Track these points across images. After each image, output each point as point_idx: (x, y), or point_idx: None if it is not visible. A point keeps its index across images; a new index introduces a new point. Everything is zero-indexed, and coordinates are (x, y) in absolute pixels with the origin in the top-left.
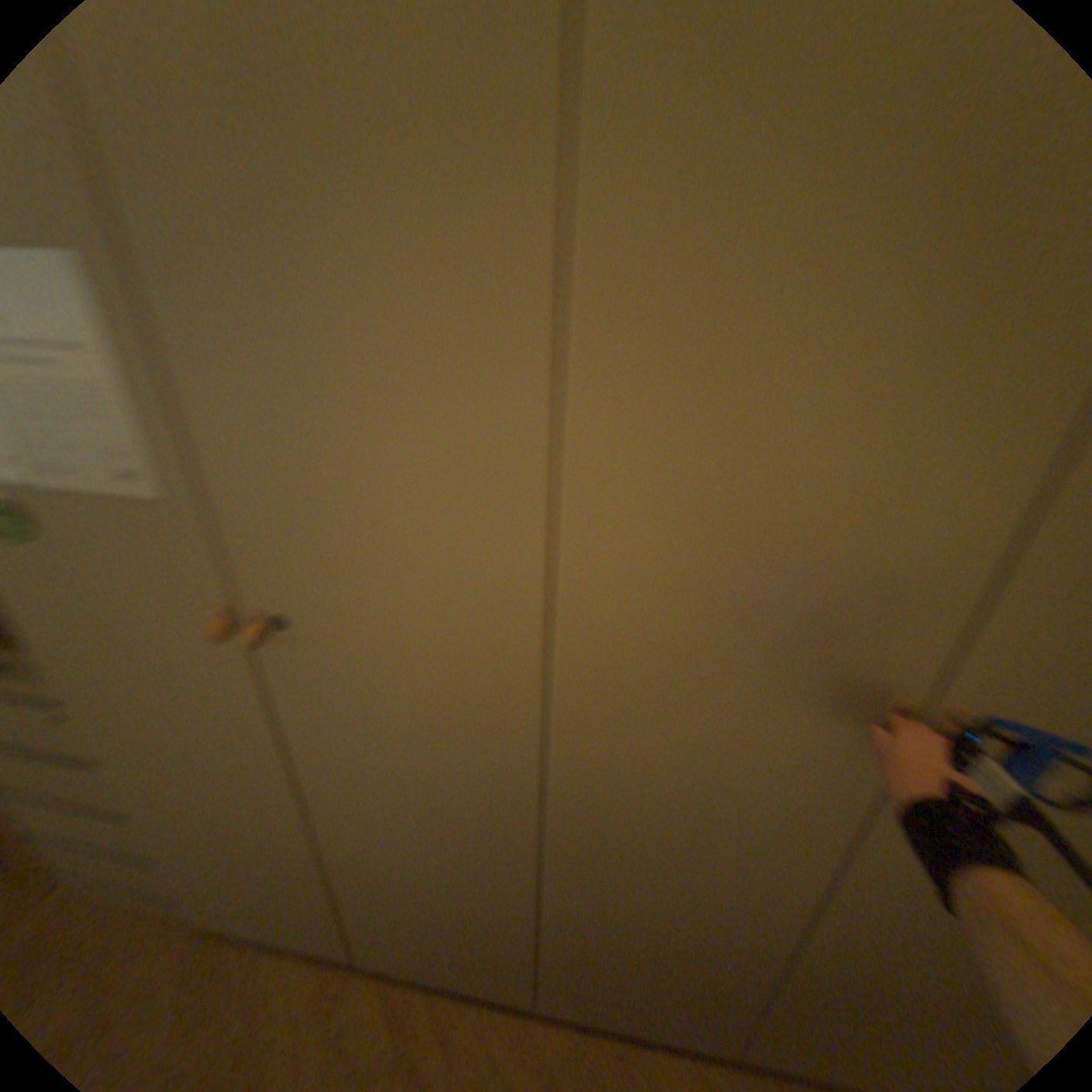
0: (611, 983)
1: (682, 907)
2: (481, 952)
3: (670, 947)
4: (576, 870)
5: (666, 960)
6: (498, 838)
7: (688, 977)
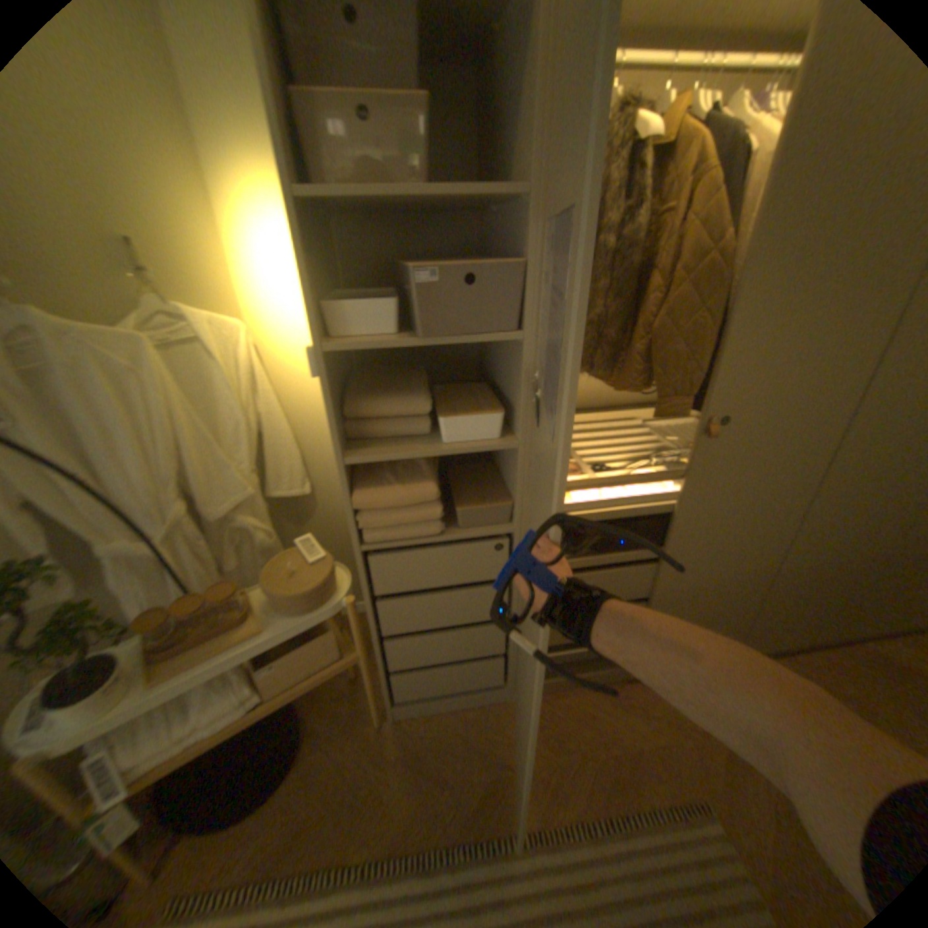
0: (797, 612)
1: (856, 541)
2: (729, 622)
3: (839, 571)
4: (814, 536)
5: (834, 581)
6: (780, 530)
7: (839, 589)
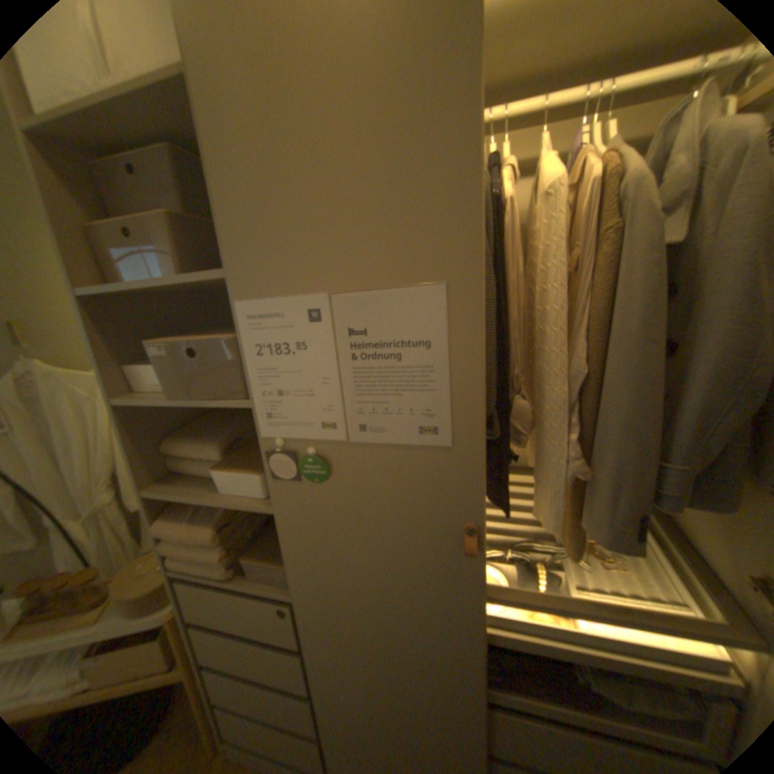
0: None
1: None
2: None
3: None
4: None
5: None
6: None
7: None
